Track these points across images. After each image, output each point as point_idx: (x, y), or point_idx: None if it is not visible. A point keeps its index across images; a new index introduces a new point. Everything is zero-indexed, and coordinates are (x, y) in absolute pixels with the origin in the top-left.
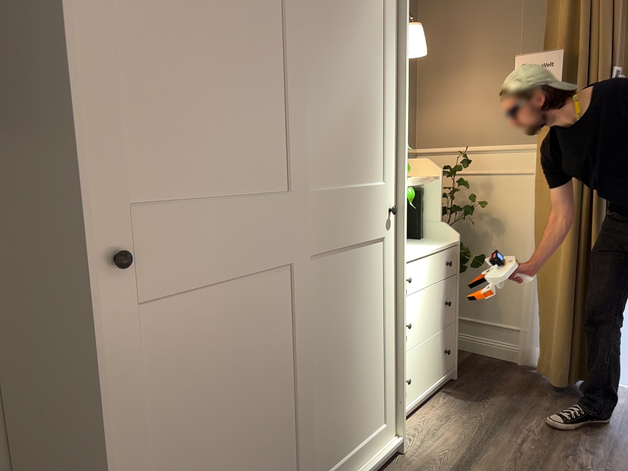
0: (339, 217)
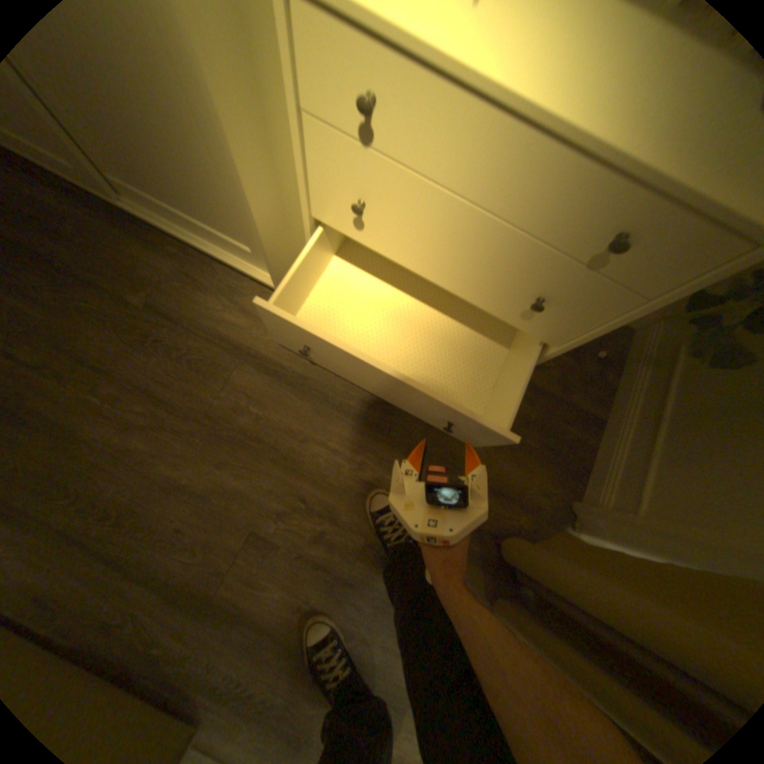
0: None
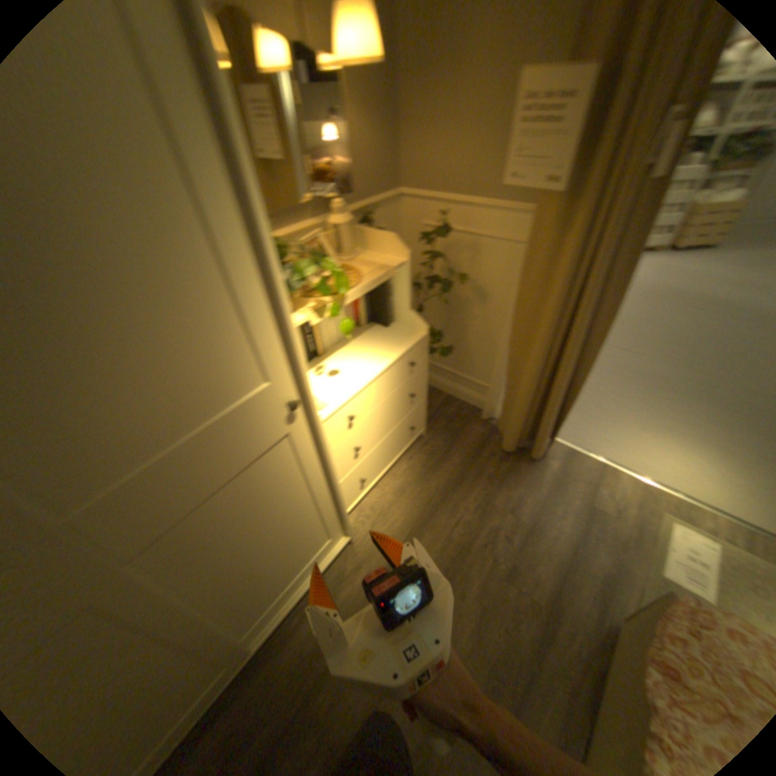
0: (185, 479)
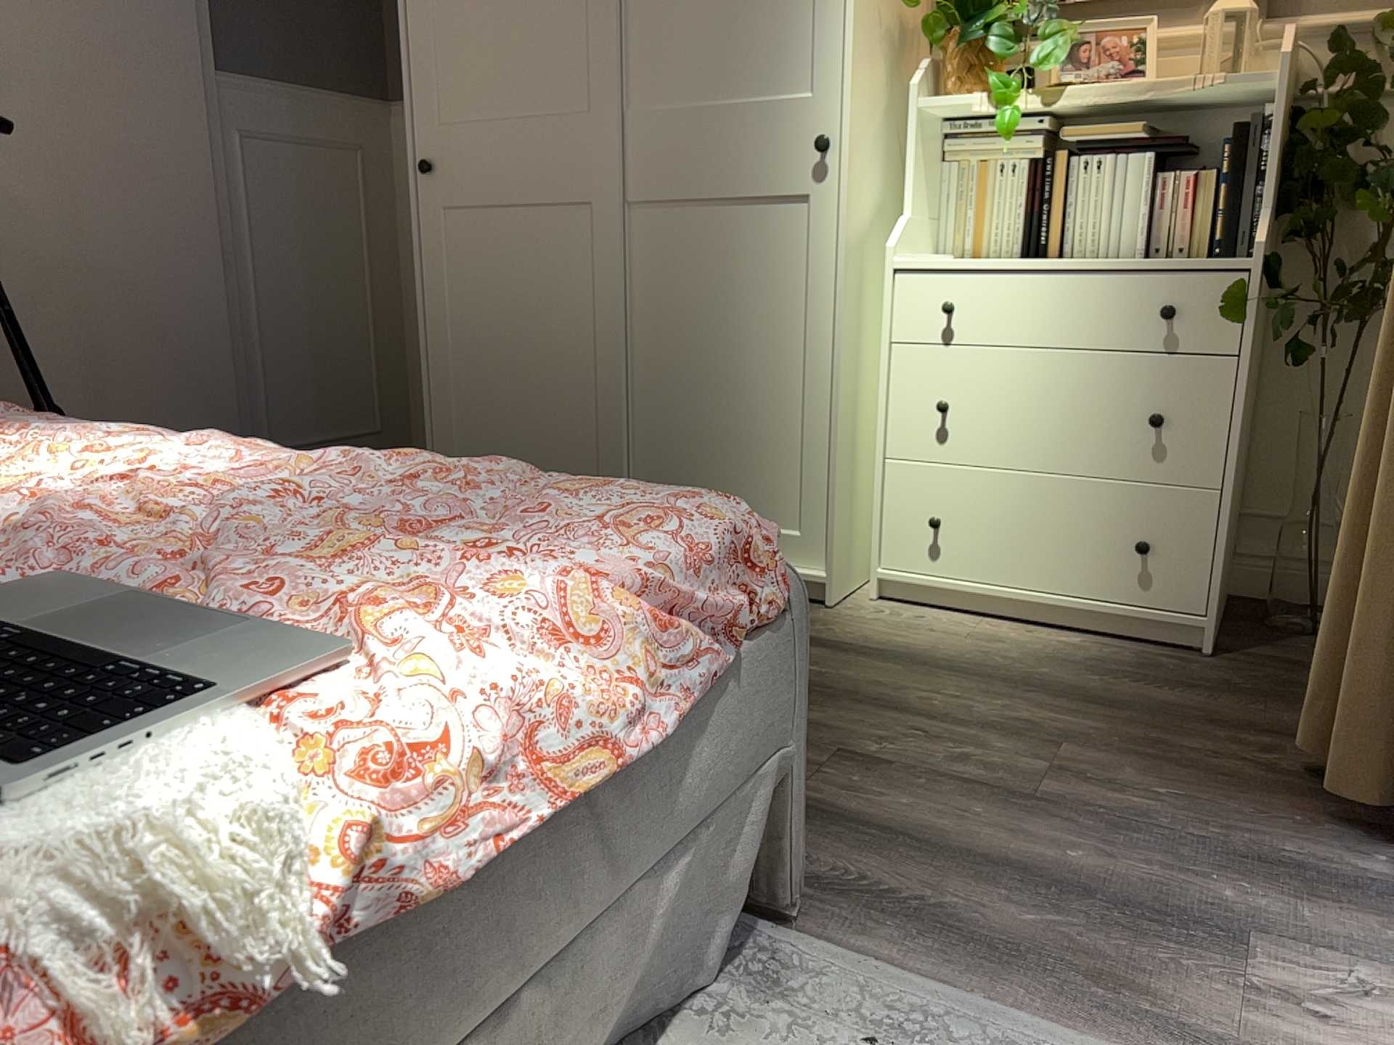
0: (690, 150)
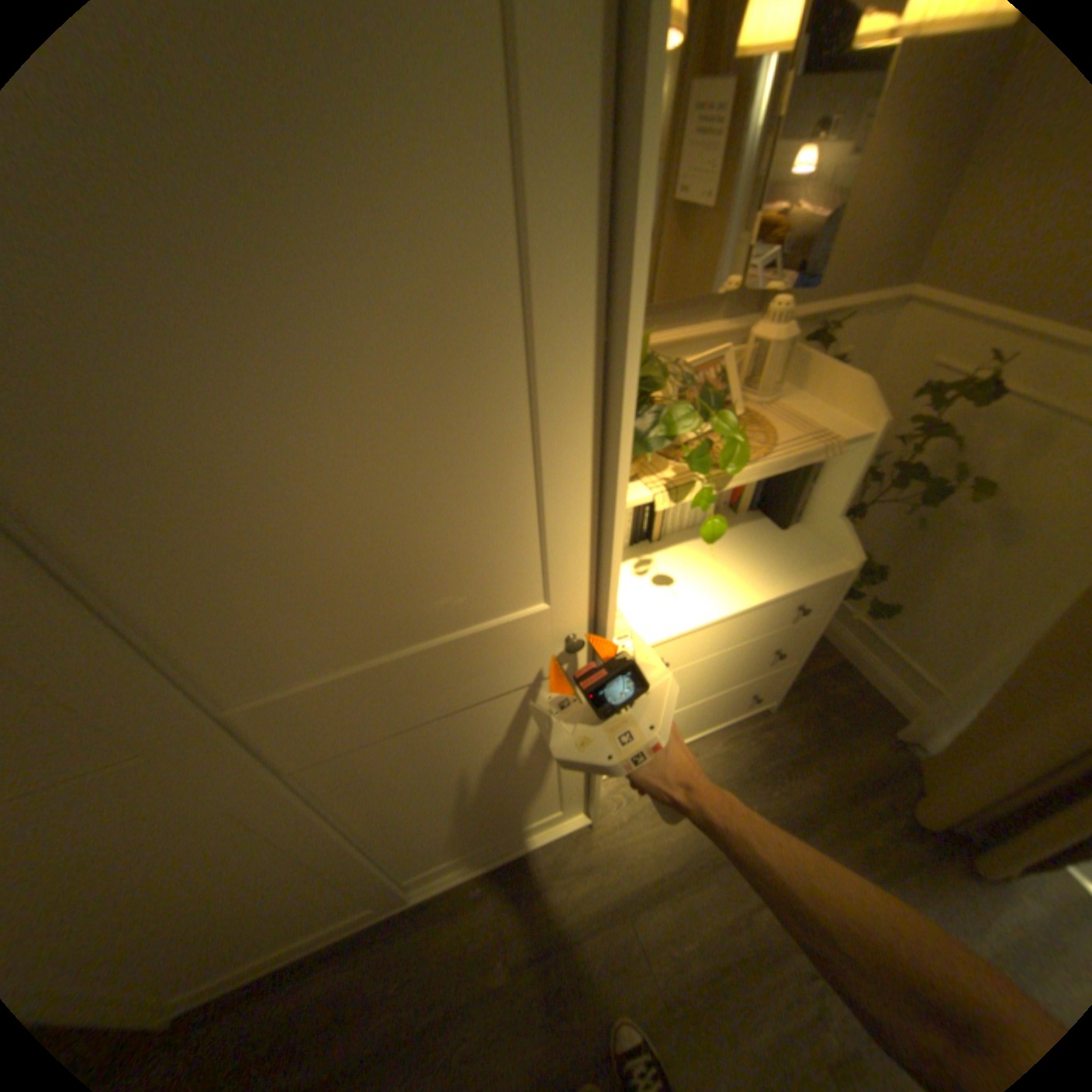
0: (378, 705)
